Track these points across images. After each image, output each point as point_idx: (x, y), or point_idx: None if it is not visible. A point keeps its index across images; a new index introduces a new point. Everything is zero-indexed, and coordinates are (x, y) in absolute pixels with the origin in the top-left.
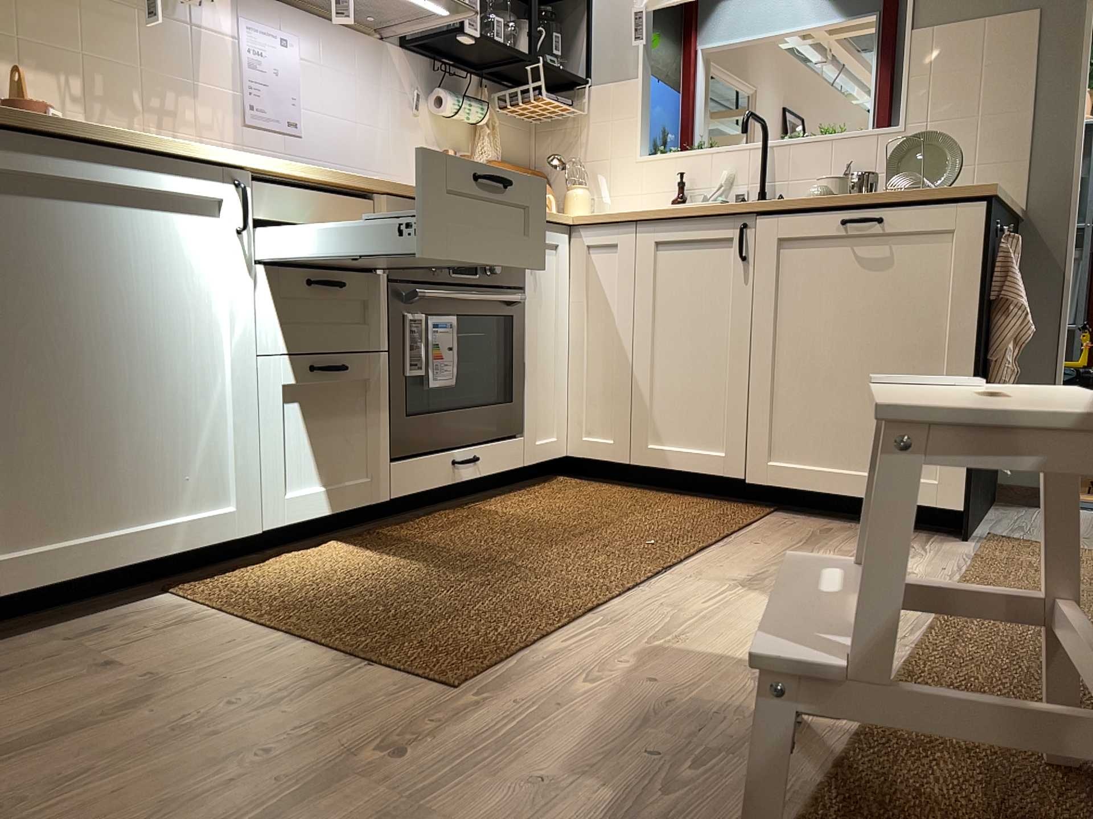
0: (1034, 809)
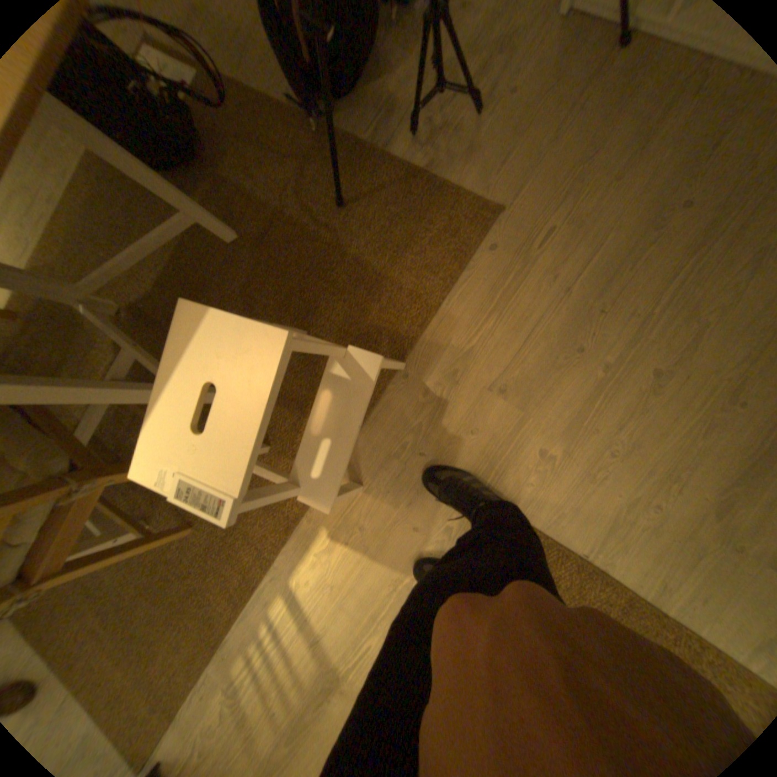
0: (293, 416)
